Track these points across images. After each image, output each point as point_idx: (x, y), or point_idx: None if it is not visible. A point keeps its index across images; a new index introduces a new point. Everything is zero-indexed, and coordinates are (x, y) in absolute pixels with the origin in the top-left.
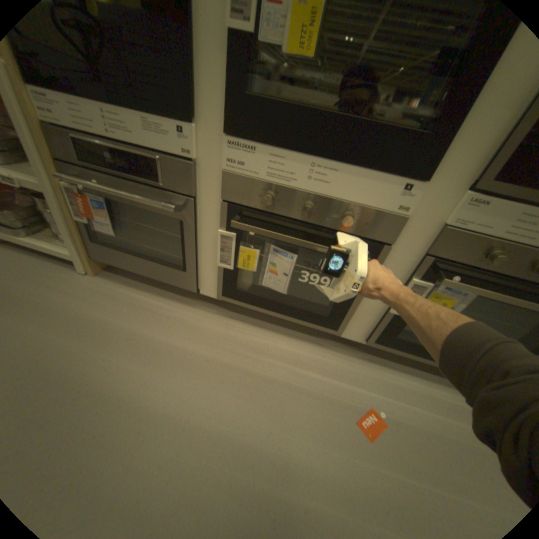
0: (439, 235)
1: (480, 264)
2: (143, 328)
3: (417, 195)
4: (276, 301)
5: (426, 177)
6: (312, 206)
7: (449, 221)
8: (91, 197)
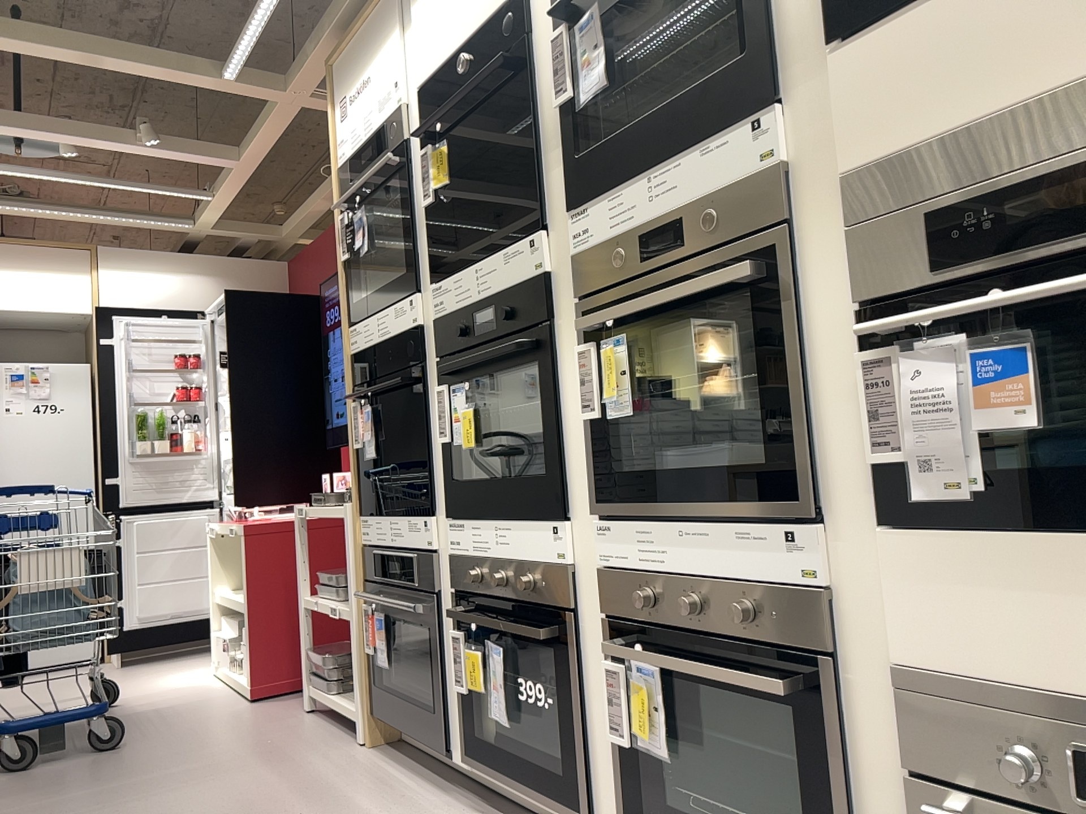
0: (603, 588)
1: (649, 621)
2: (363, 801)
3: (564, 540)
4: (513, 759)
5: (562, 519)
6: (500, 578)
7: (601, 565)
8: (377, 618)
